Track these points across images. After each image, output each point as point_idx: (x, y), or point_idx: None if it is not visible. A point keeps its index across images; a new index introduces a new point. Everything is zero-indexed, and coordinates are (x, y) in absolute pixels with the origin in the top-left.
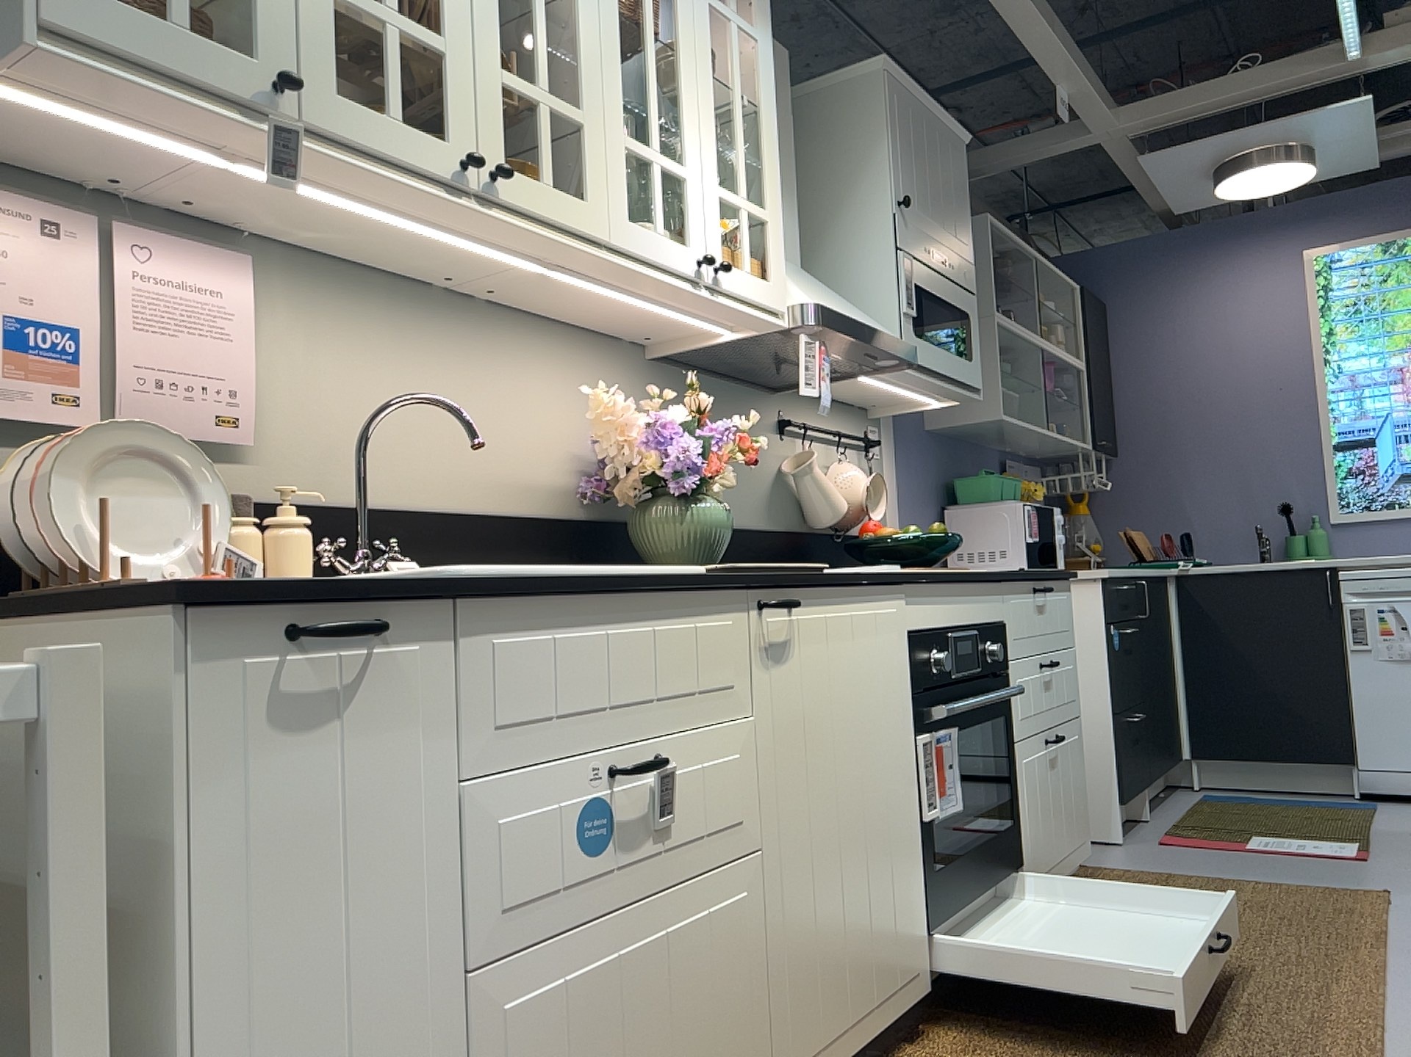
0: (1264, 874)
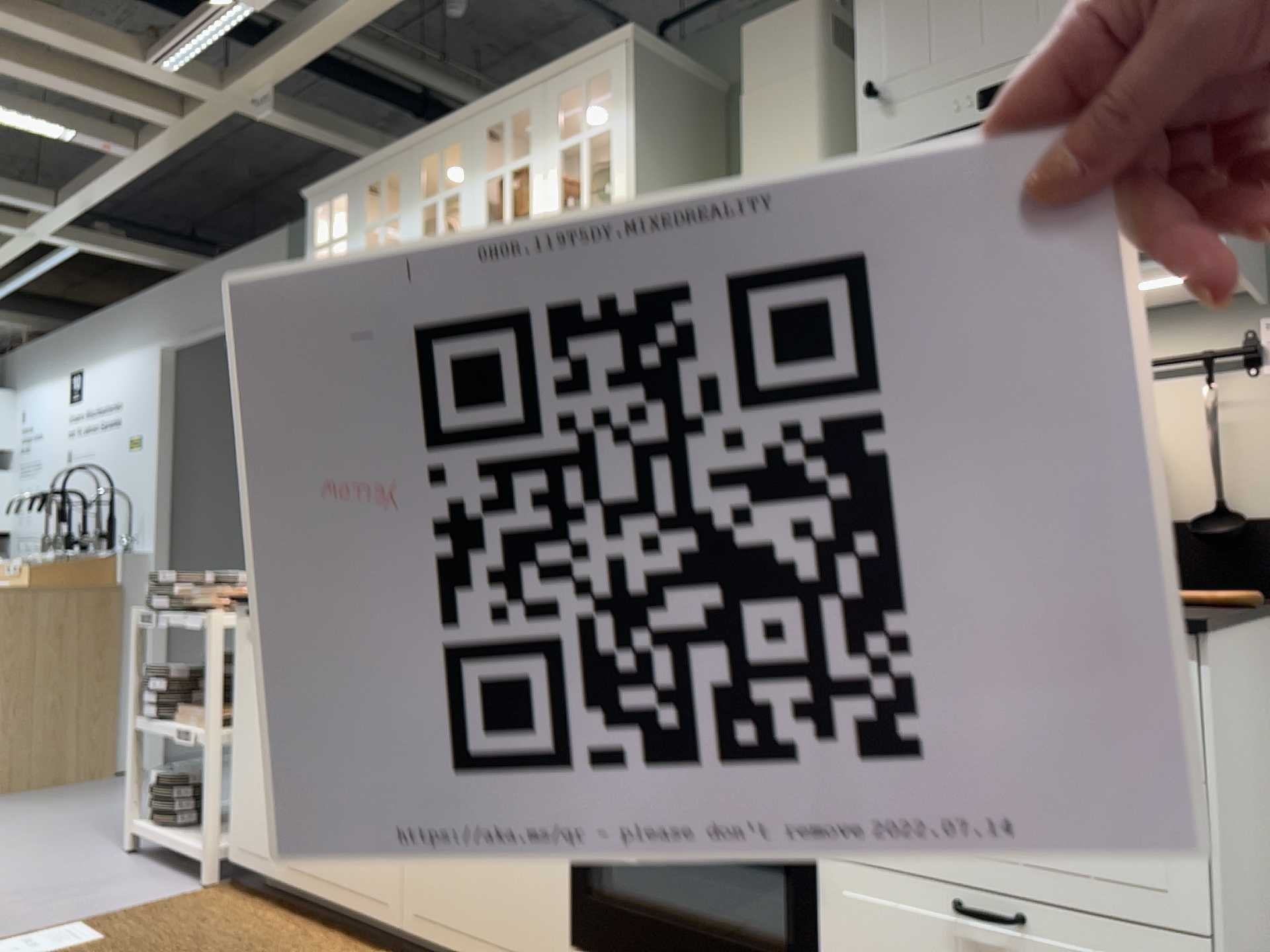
0: None
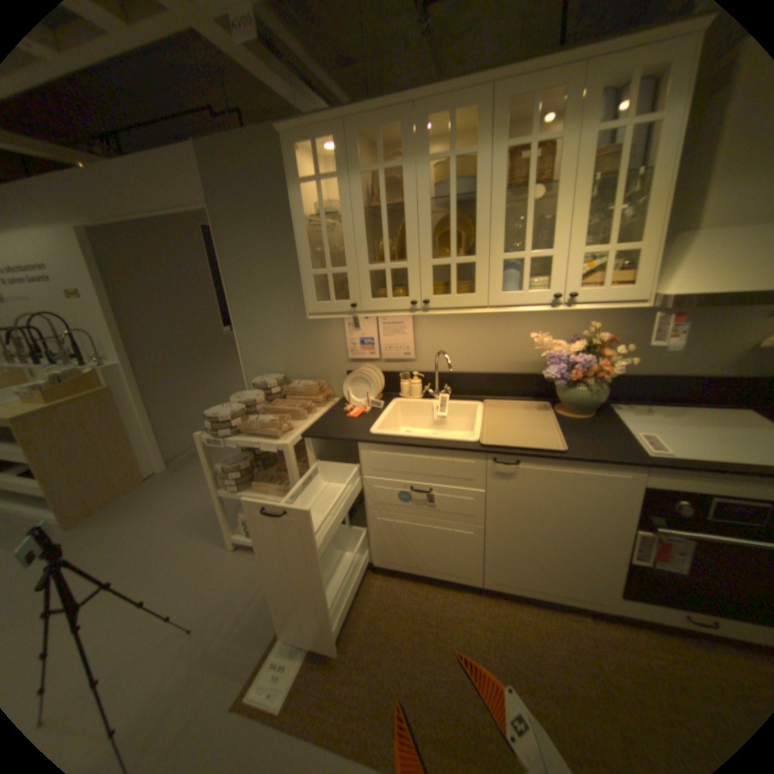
0: None
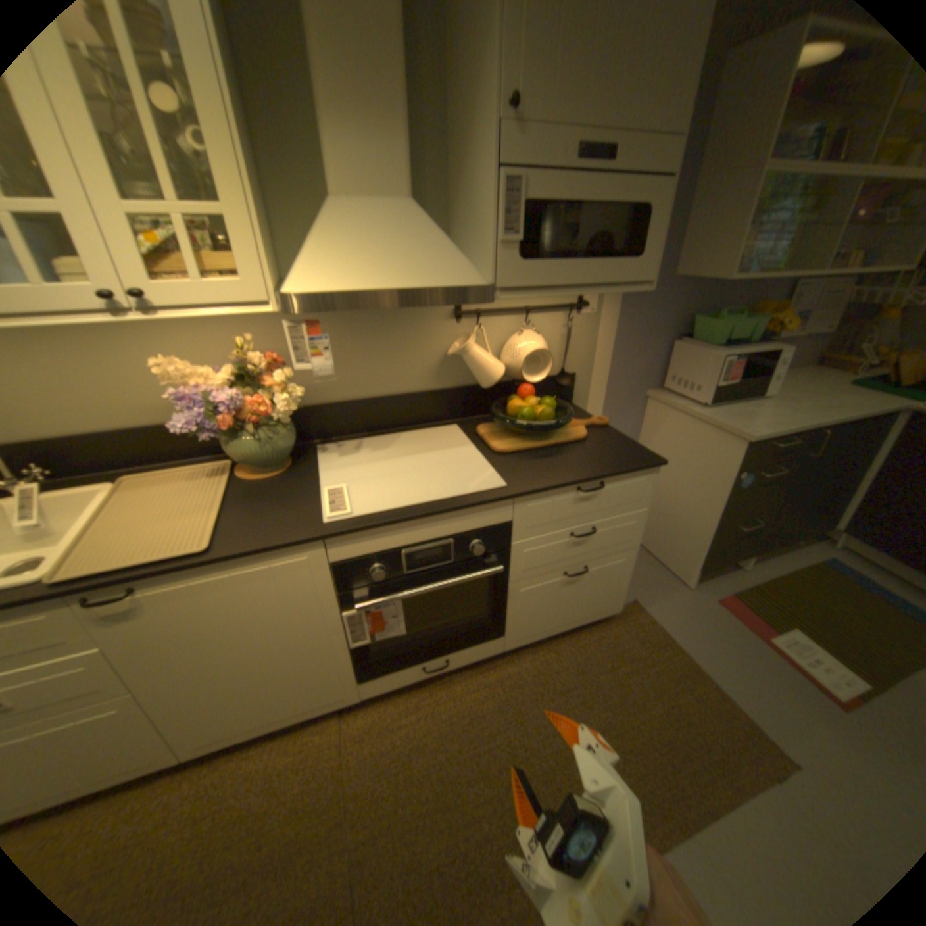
0: (737, 682)
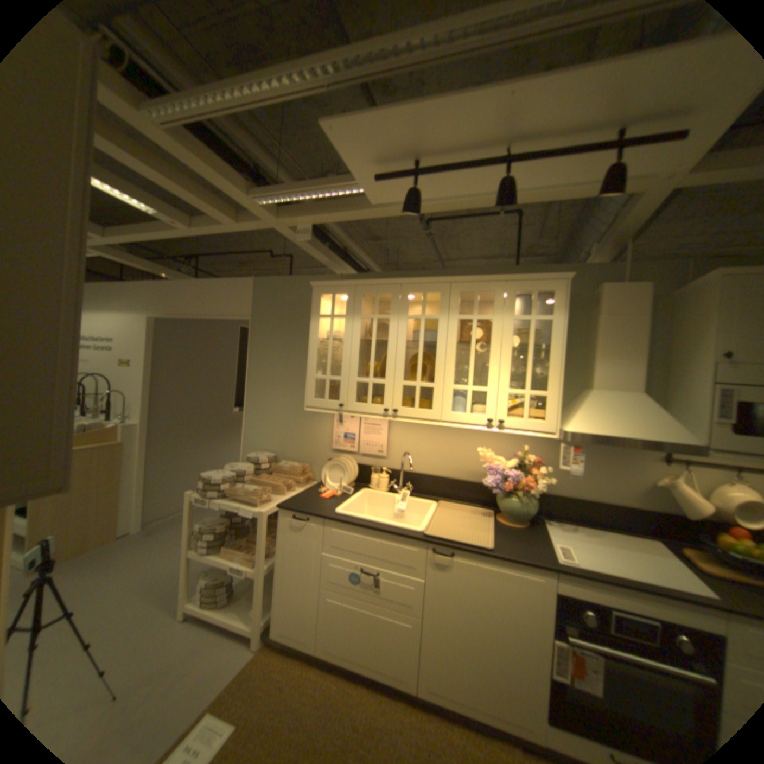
0: None
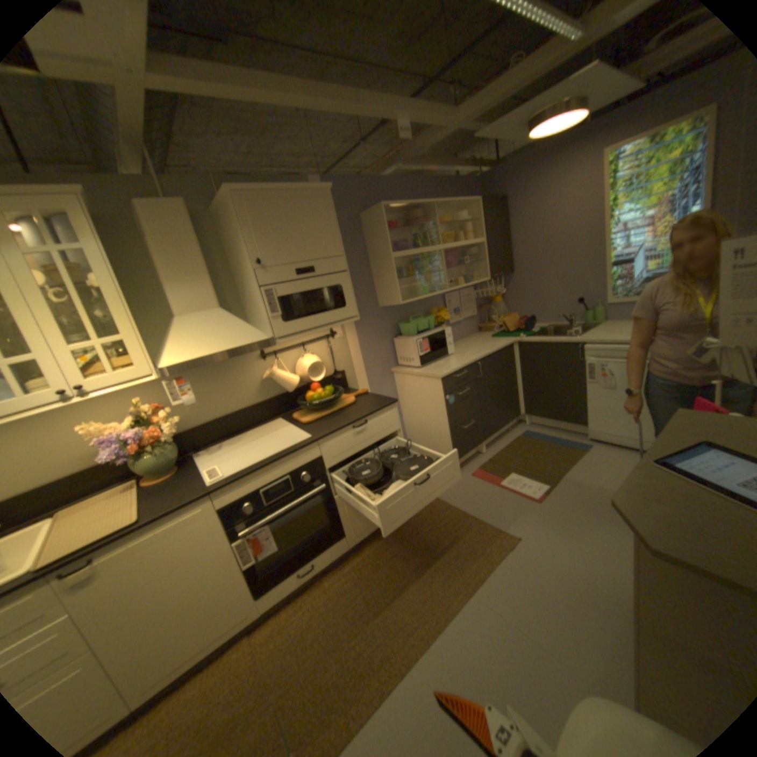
0: (486, 512)
